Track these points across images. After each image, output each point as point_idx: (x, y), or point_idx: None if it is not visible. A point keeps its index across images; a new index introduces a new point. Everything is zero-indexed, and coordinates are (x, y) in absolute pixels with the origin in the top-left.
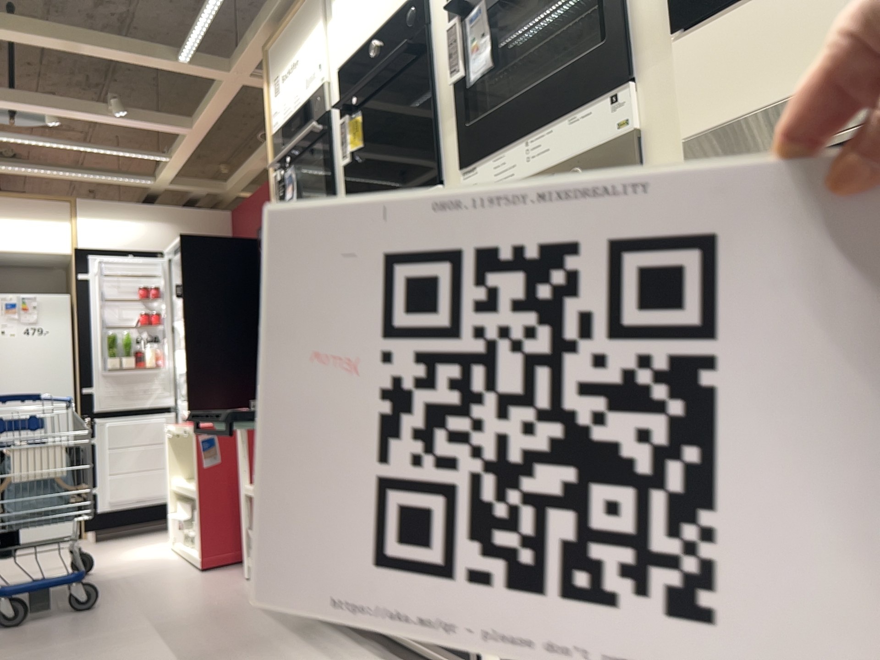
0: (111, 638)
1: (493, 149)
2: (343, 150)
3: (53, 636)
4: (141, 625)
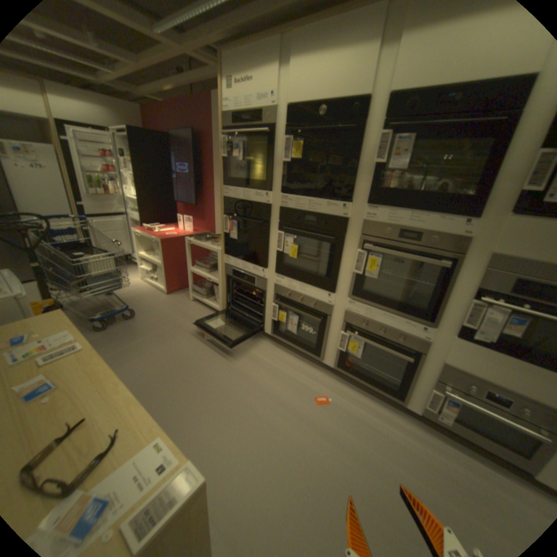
0: (157, 337)
1: (392, 206)
2: (282, 151)
3: (128, 337)
4: (165, 330)
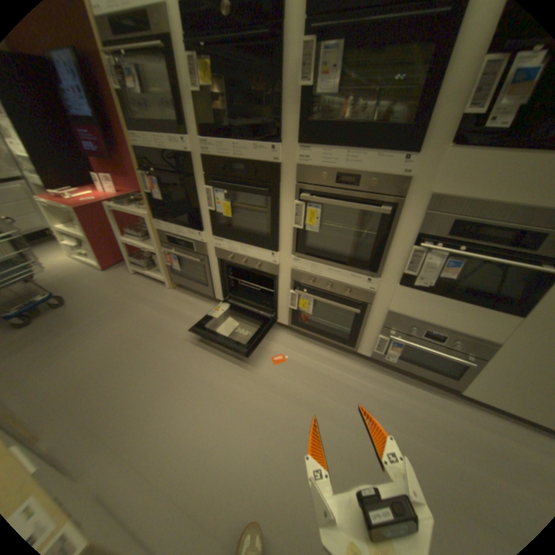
0: (93, 323)
1: (325, 144)
2: (186, 75)
3: (57, 328)
4: (103, 312)
